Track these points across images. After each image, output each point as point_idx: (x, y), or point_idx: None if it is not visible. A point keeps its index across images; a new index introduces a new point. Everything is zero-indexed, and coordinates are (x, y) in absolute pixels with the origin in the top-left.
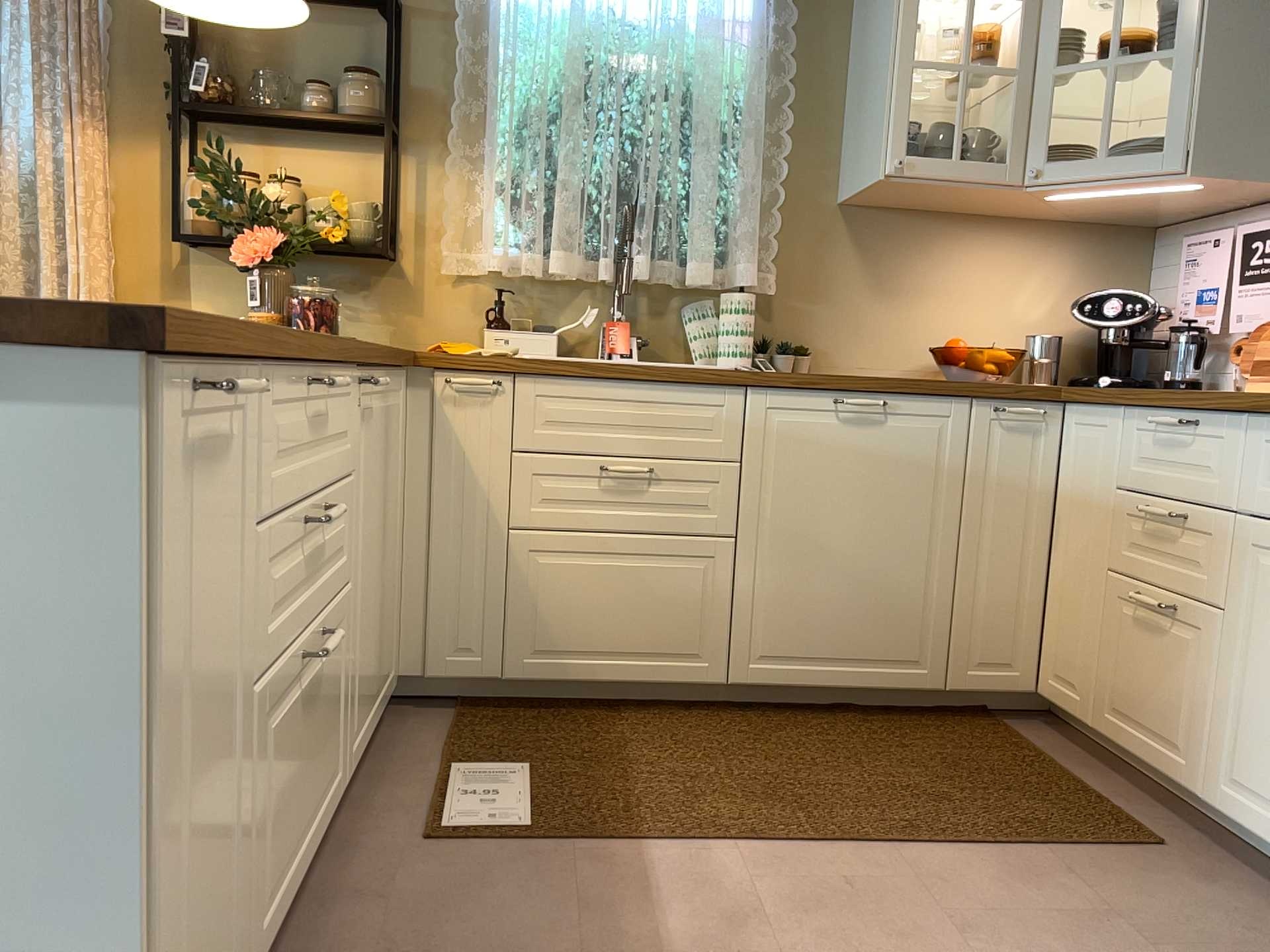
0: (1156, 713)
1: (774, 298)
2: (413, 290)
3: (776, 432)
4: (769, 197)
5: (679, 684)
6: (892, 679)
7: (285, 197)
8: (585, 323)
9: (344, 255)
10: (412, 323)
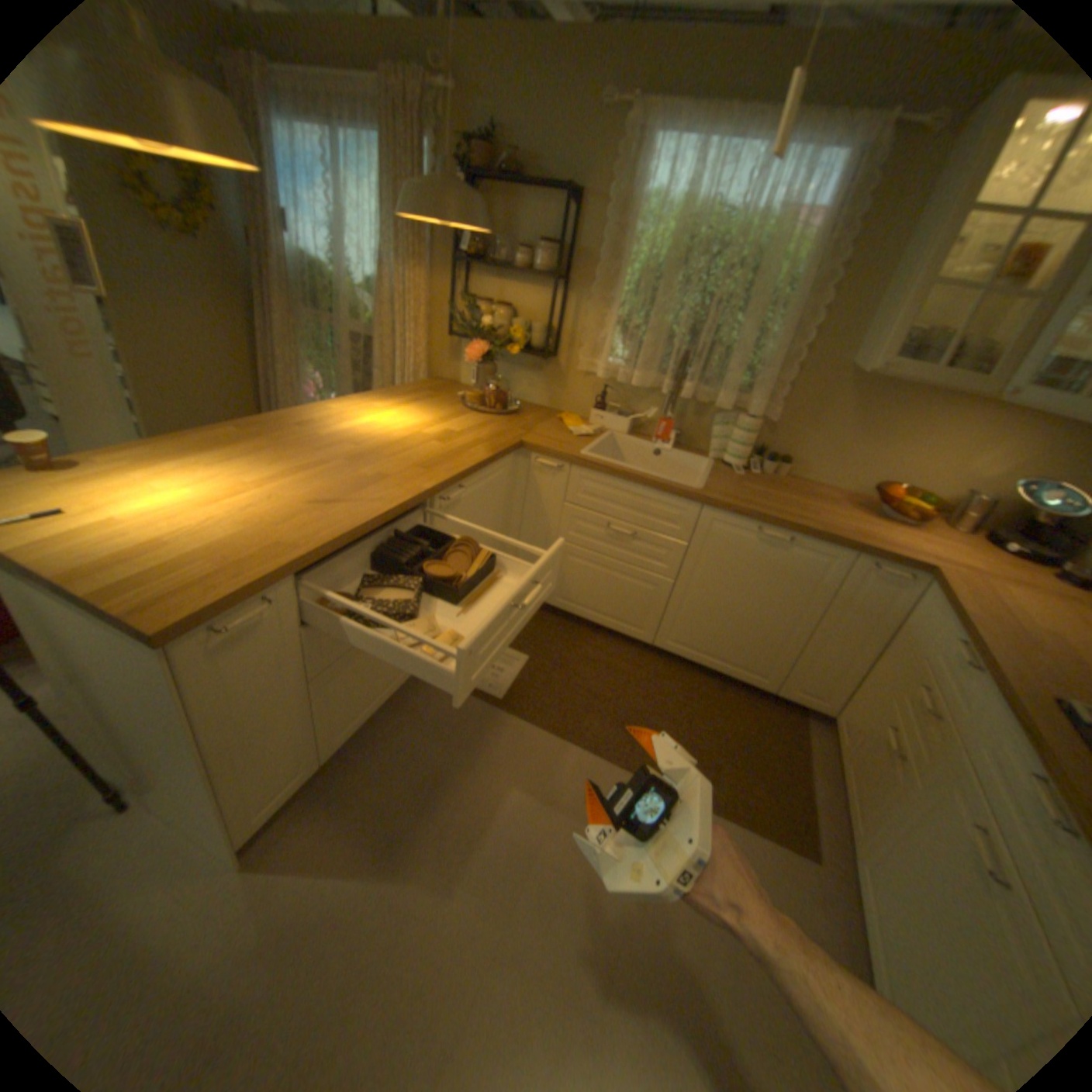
0: (867, 796)
1: (779, 421)
2: (562, 376)
3: (714, 535)
4: (797, 352)
5: (627, 635)
6: (745, 678)
7: (492, 324)
8: (647, 417)
9: (530, 349)
10: (559, 394)
